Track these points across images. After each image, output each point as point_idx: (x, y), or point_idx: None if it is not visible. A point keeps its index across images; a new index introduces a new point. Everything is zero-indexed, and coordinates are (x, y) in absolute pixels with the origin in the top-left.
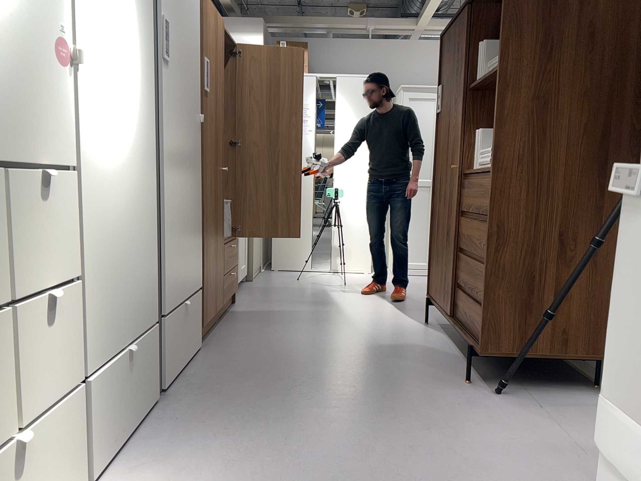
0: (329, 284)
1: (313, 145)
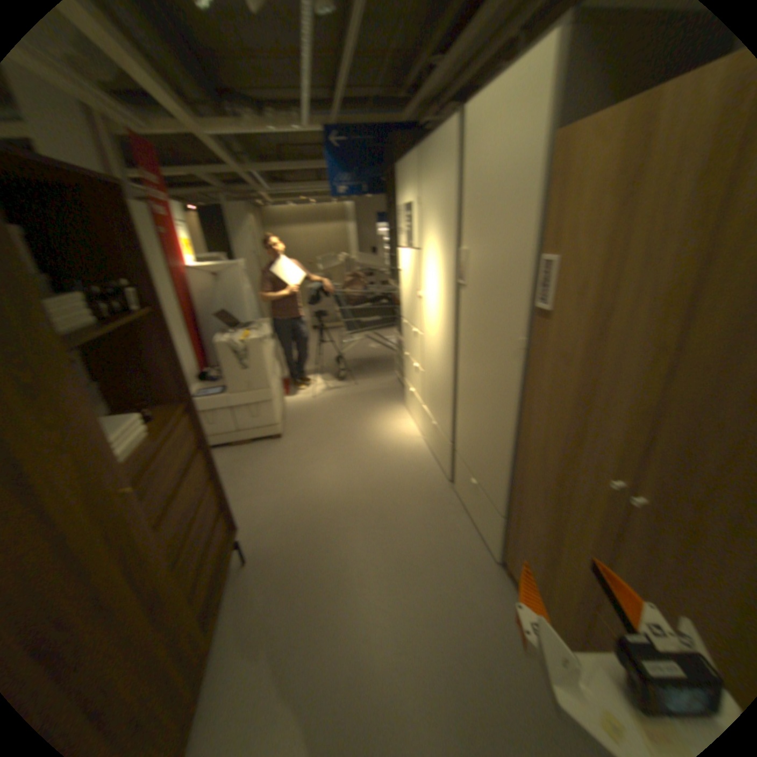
0: None
1: None
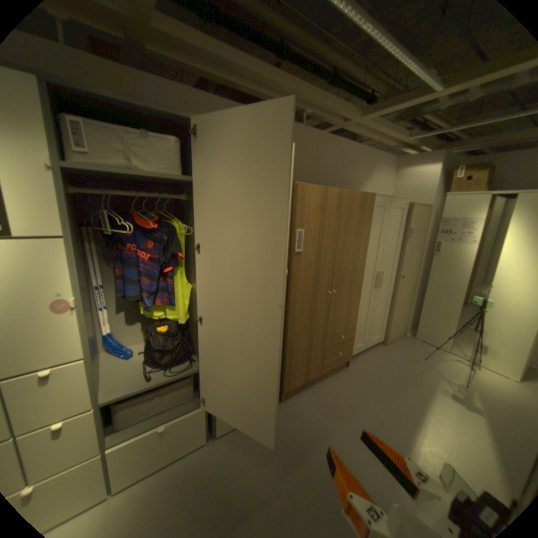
0: (449, 379)
1: (475, 254)
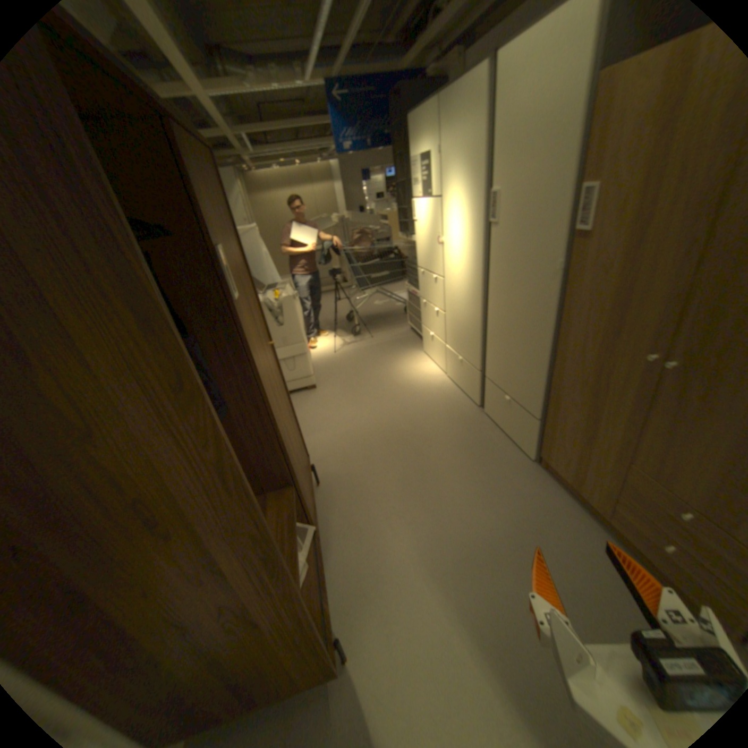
0: None
1: None
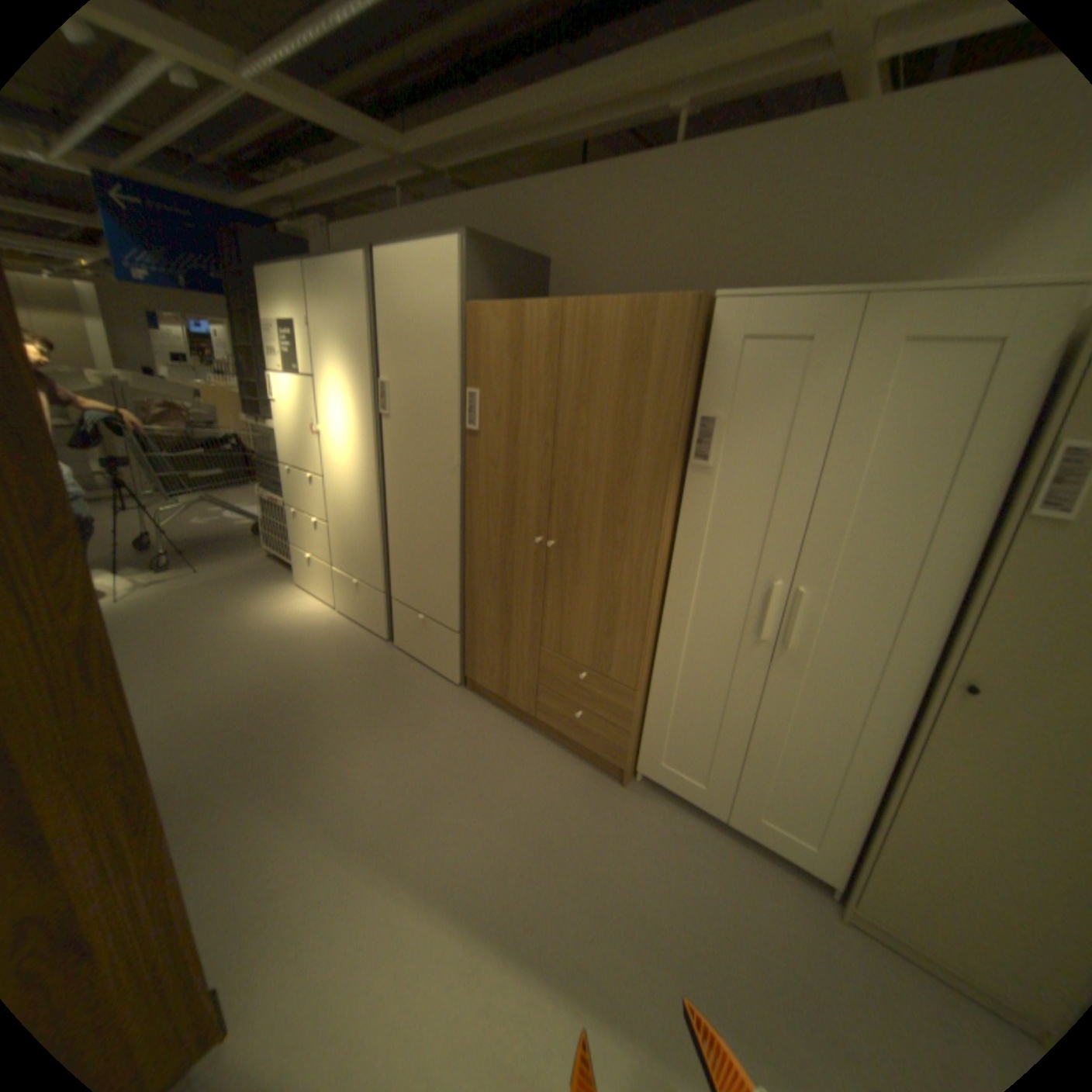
0: None
1: None
